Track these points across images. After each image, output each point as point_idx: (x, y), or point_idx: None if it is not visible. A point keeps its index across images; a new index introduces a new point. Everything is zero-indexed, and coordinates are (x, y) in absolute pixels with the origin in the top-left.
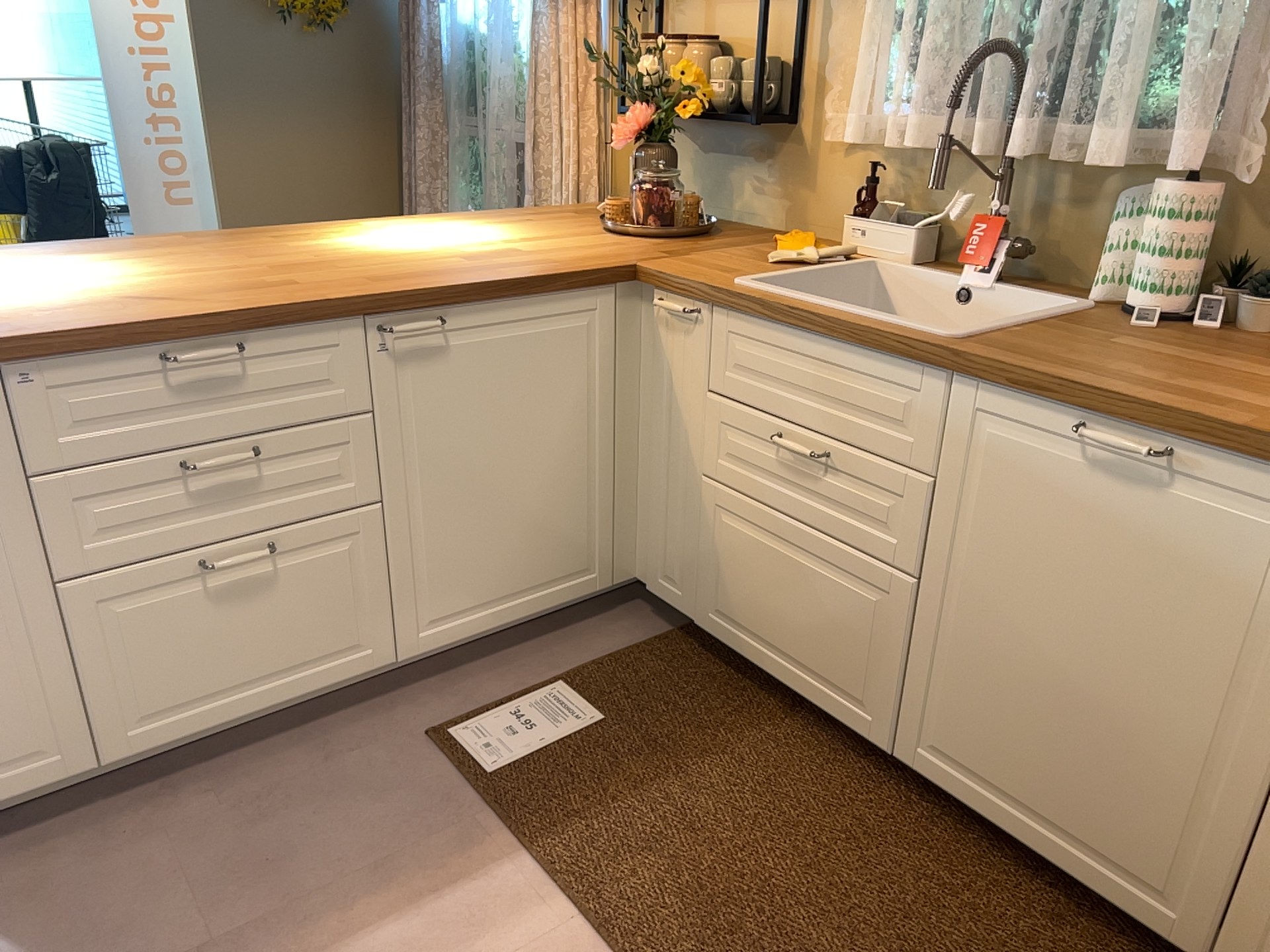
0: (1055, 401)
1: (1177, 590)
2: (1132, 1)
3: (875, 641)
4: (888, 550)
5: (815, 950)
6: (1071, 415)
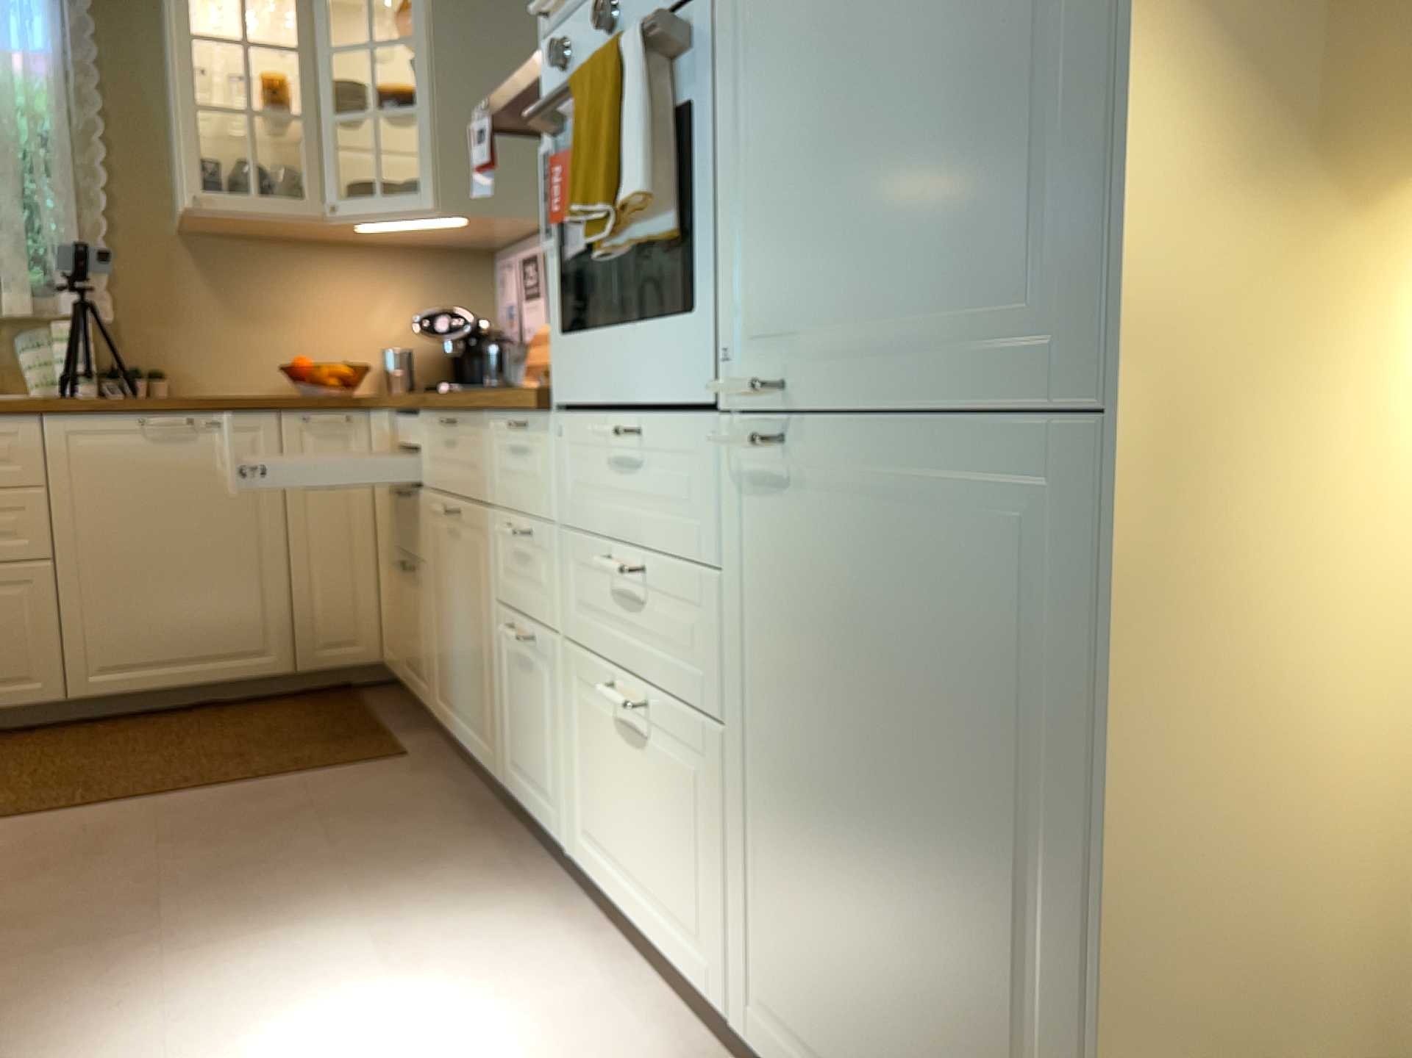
0: (119, 411)
1: (215, 487)
2: (1, 219)
3: (25, 624)
4: (19, 551)
5: (138, 765)
6: (129, 417)
